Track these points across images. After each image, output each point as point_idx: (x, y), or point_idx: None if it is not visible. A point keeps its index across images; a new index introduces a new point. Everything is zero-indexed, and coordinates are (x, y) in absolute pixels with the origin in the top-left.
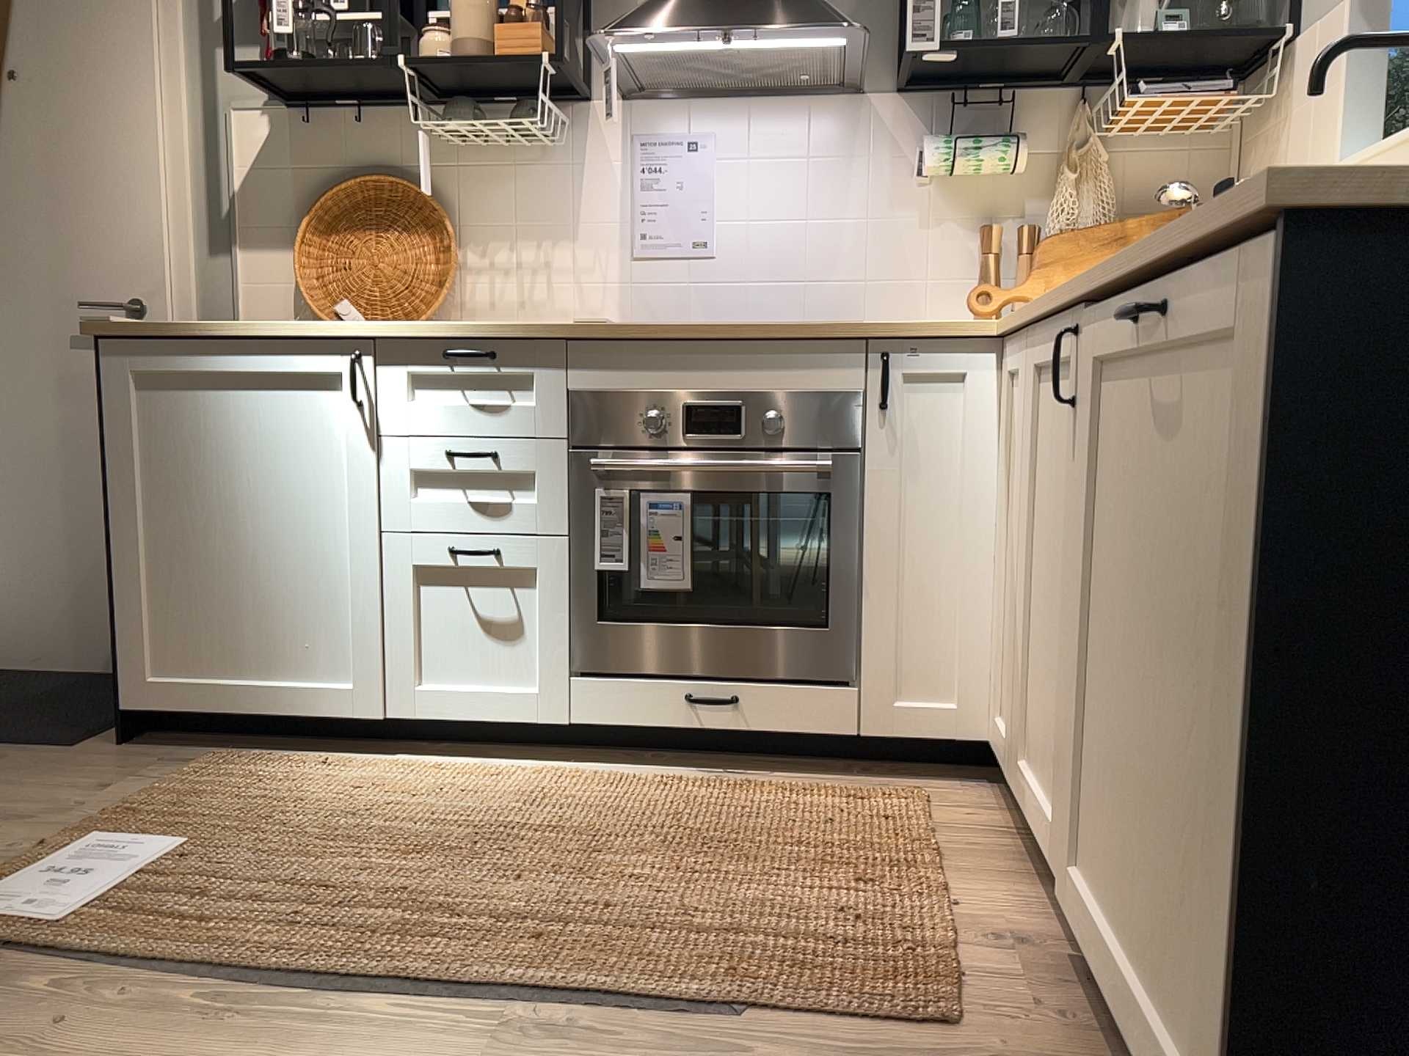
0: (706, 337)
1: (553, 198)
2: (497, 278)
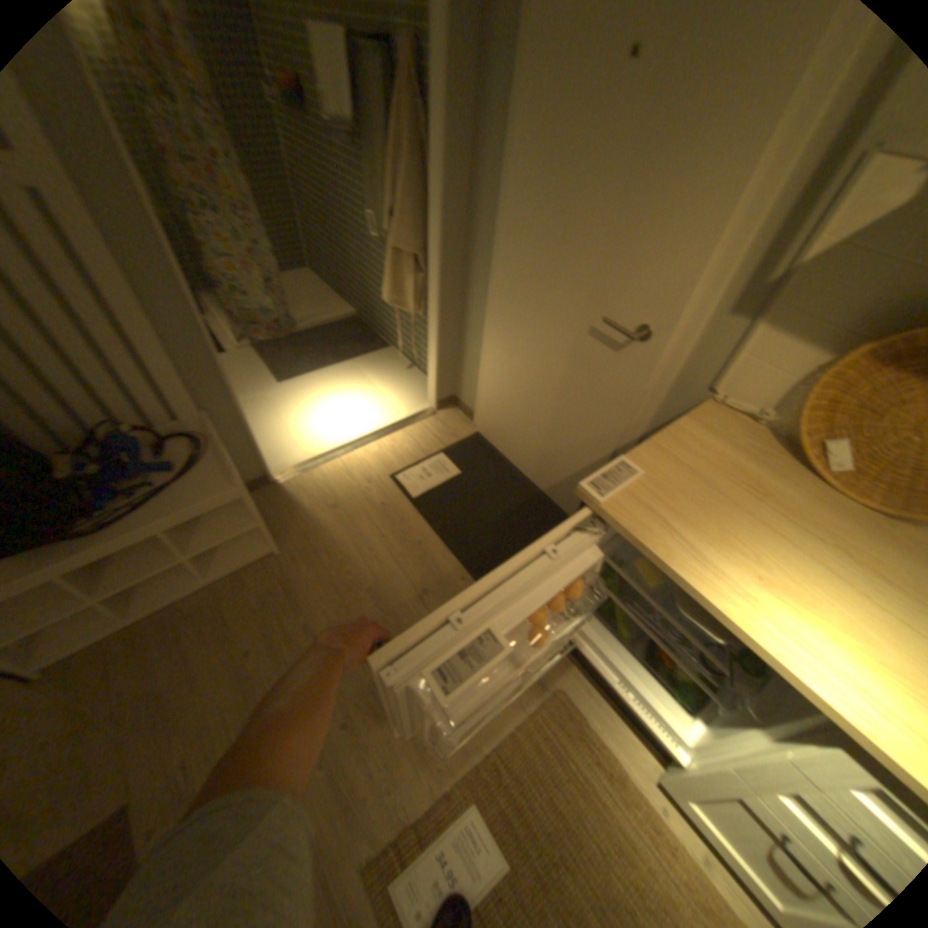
0: None
1: None
2: None
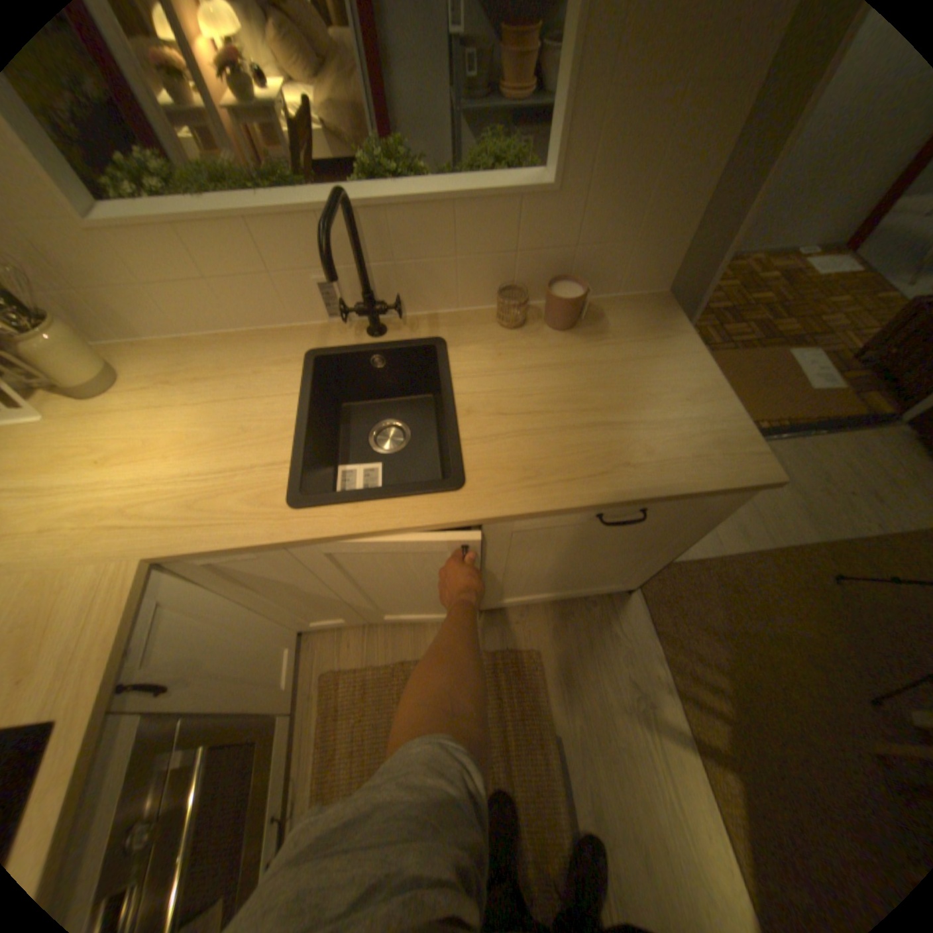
0: None
1: None
2: None
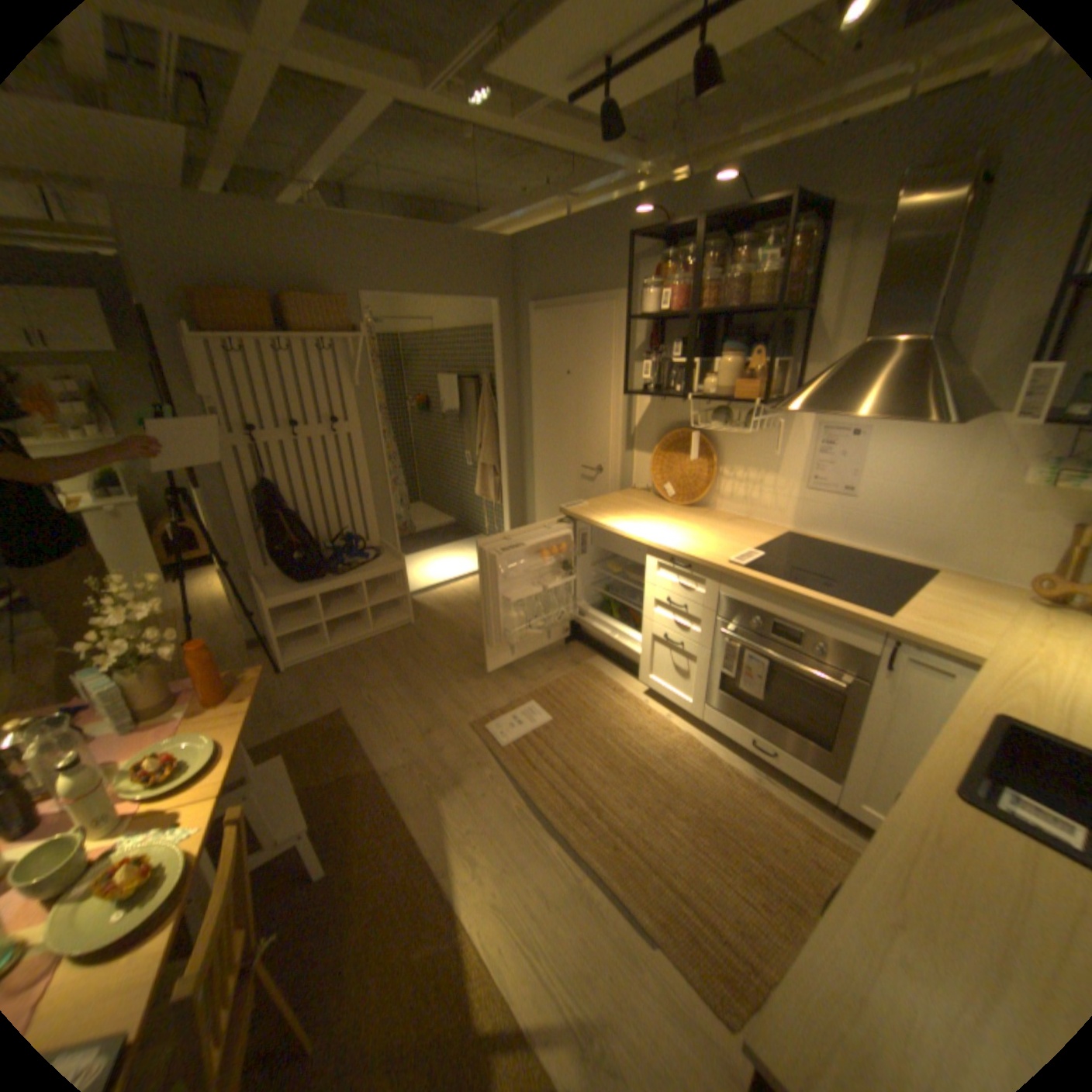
0: (788, 595)
1: (770, 449)
2: (737, 483)
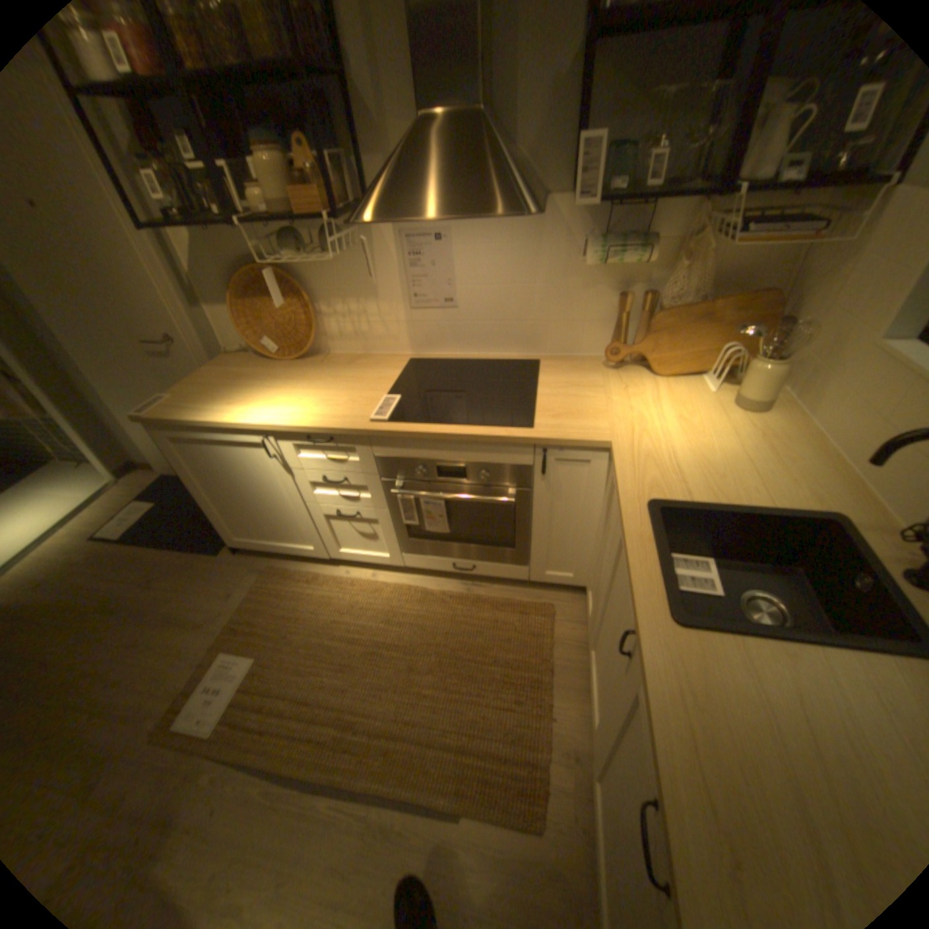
0: (441, 438)
1: (359, 271)
2: (340, 318)
